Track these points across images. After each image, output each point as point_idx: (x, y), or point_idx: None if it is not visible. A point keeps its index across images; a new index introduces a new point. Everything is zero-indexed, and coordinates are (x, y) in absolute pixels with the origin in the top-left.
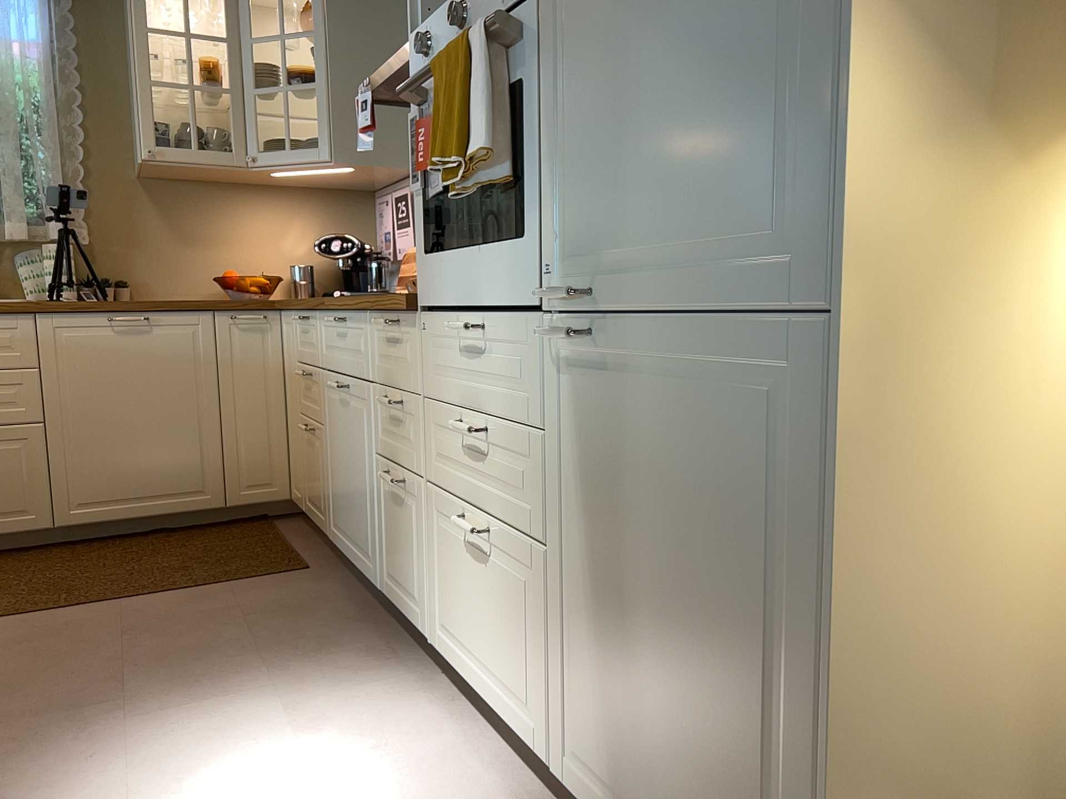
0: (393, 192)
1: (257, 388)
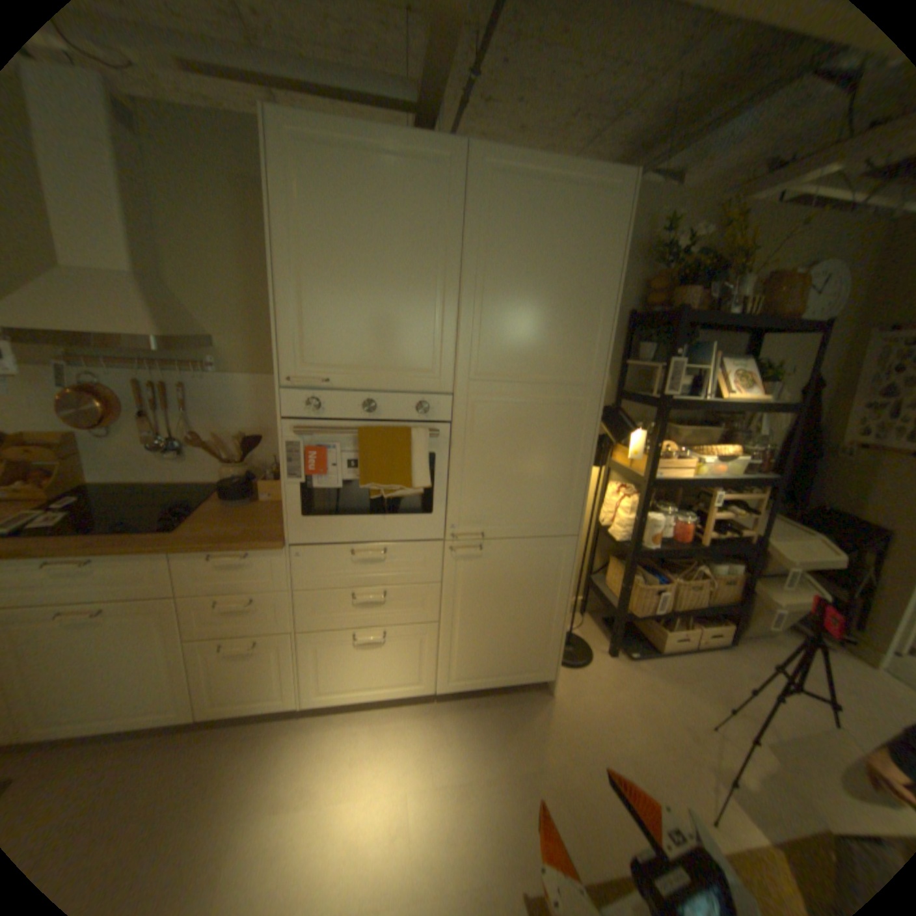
0: None
1: None
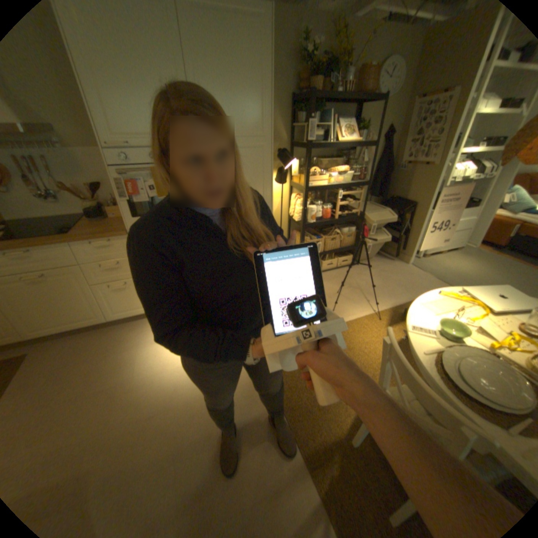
0: None
1: None
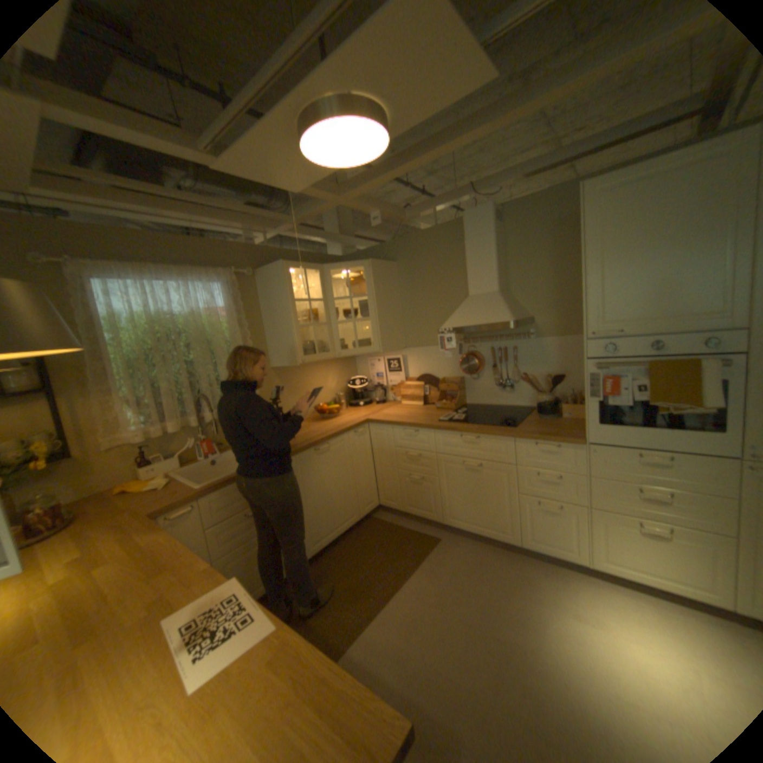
0: (385, 358)
1: (364, 461)
